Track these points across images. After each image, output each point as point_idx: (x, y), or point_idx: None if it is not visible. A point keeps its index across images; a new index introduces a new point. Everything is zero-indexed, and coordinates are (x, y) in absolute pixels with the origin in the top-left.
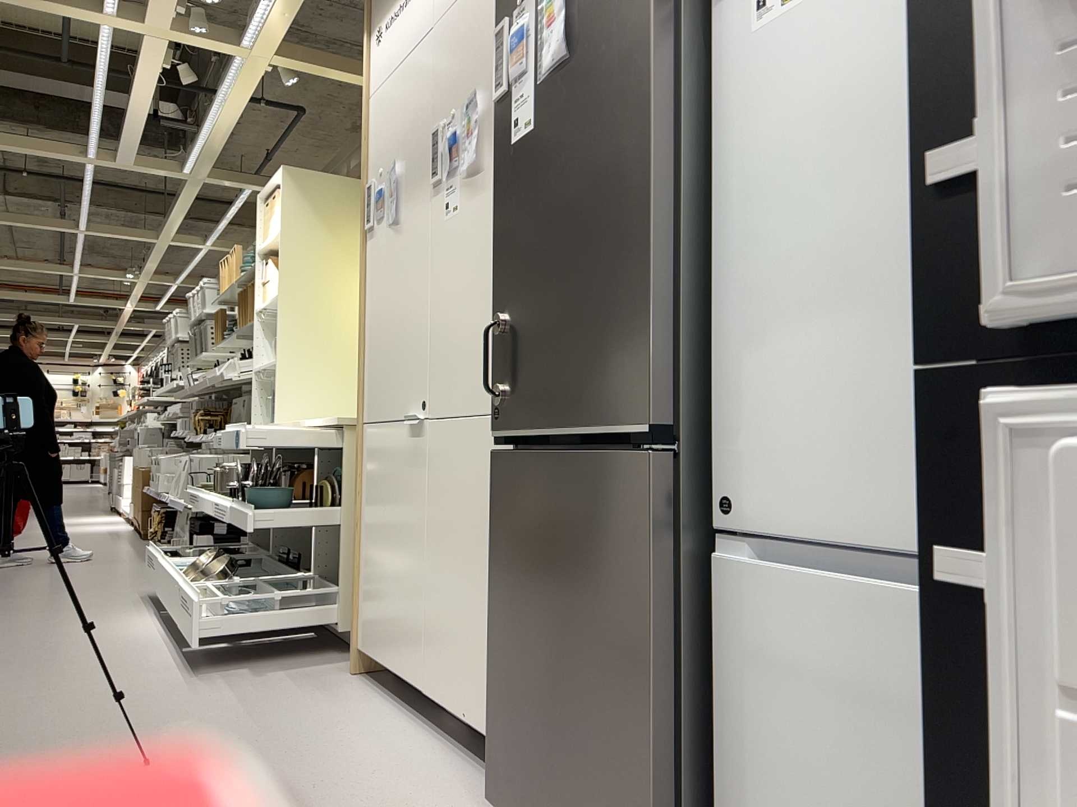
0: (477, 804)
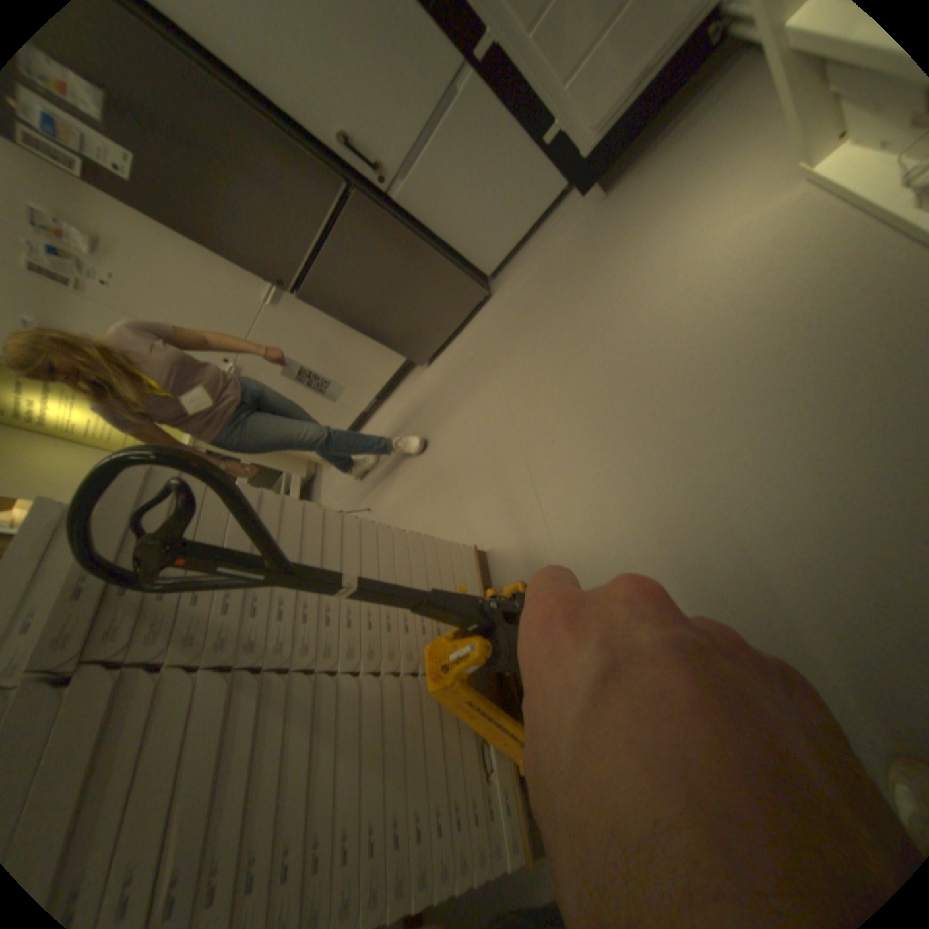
0: (418, 376)
